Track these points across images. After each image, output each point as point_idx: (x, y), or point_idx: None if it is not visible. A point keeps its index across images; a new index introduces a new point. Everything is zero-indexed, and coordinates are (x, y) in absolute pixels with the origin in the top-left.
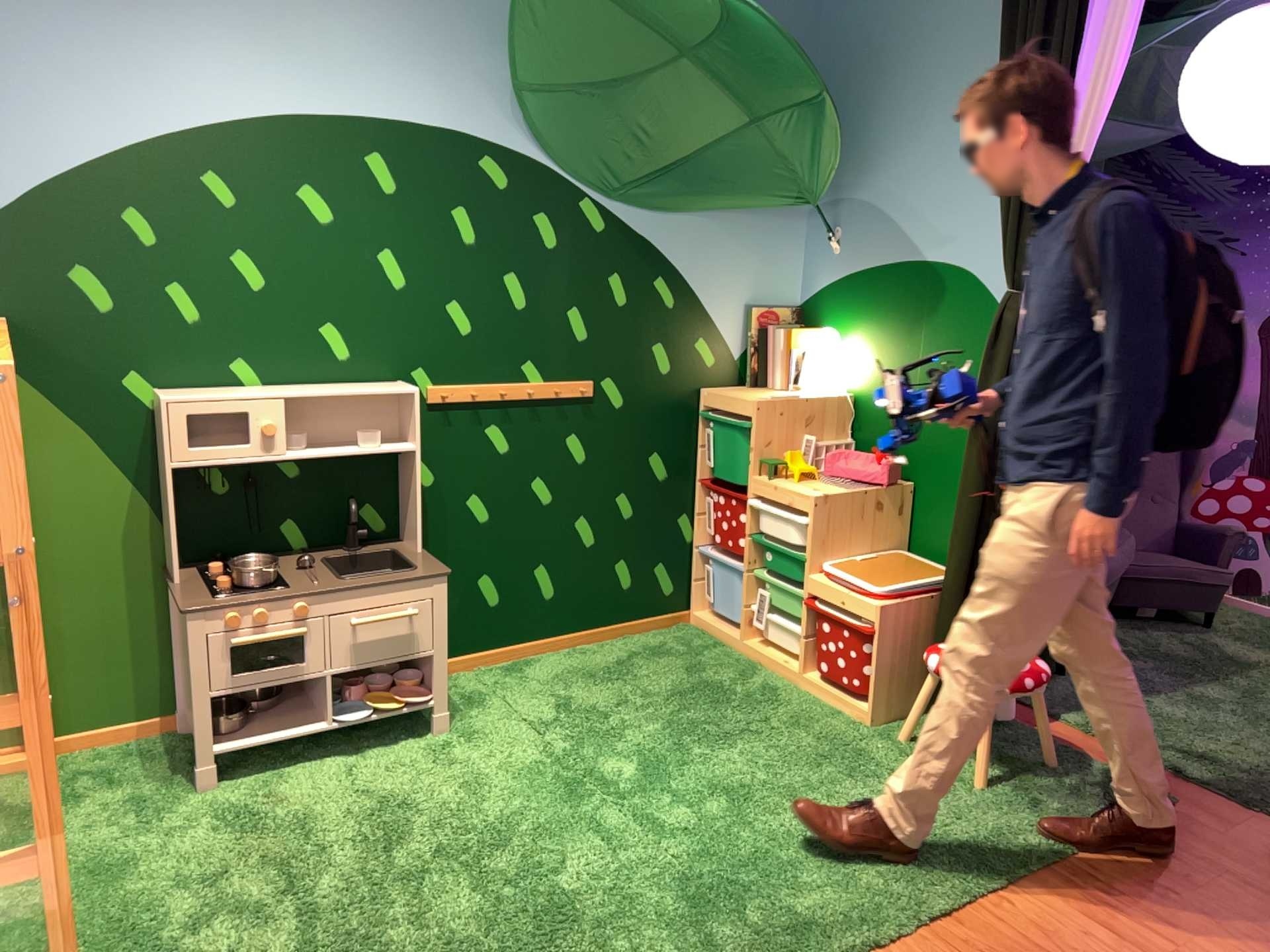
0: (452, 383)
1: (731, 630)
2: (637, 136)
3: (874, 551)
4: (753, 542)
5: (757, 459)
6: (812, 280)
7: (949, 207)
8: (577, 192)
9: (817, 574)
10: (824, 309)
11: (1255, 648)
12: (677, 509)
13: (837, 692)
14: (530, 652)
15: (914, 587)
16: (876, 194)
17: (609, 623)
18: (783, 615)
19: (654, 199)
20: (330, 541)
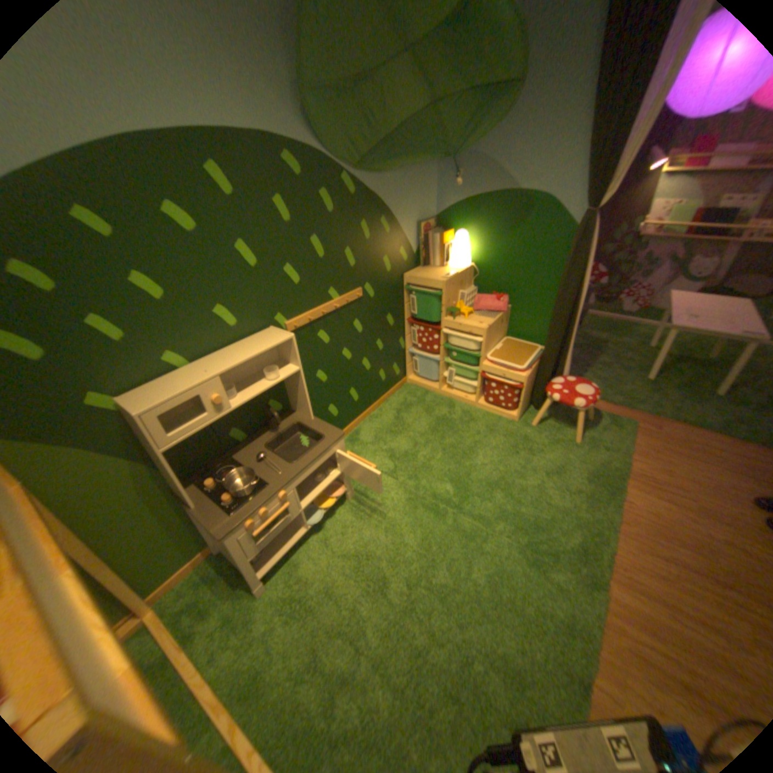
0: (295, 315)
1: (431, 385)
2: (370, 115)
3: (499, 341)
4: (447, 350)
5: (445, 309)
6: (446, 200)
7: (545, 152)
8: (338, 165)
9: (487, 362)
10: (454, 217)
11: (605, 333)
12: (398, 337)
13: (500, 410)
14: (354, 427)
15: (533, 361)
16: (491, 144)
17: (379, 398)
18: (460, 377)
19: (377, 162)
20: (255, 430)
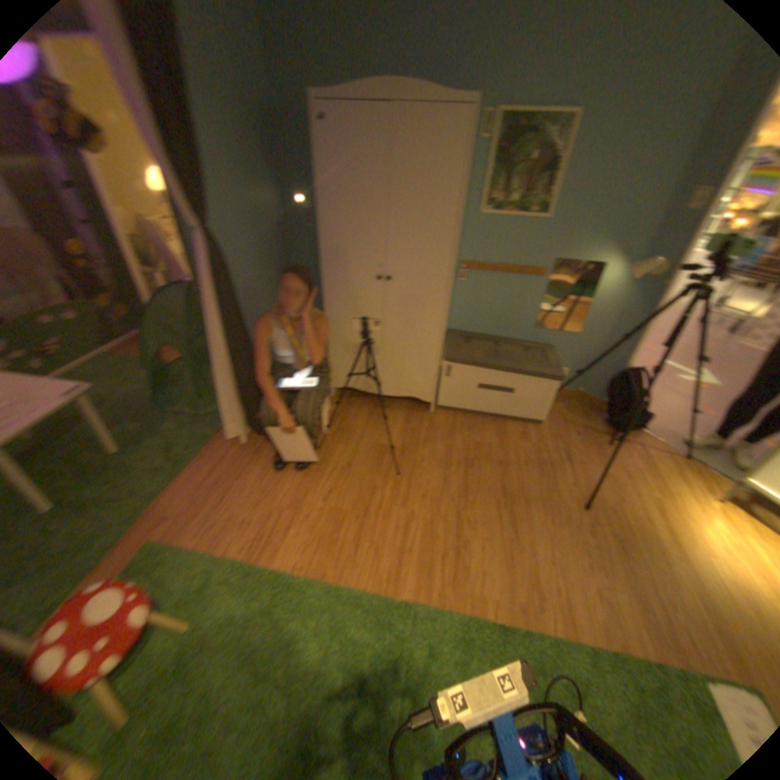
0: None
1: None
2: None
3: None
4: None
5: None
6: None
7: None
8: None
9: None
10: None
11: None
12: None
13: None
14: None
15: None
16: None
17: None
18: None
19: None
20: None
